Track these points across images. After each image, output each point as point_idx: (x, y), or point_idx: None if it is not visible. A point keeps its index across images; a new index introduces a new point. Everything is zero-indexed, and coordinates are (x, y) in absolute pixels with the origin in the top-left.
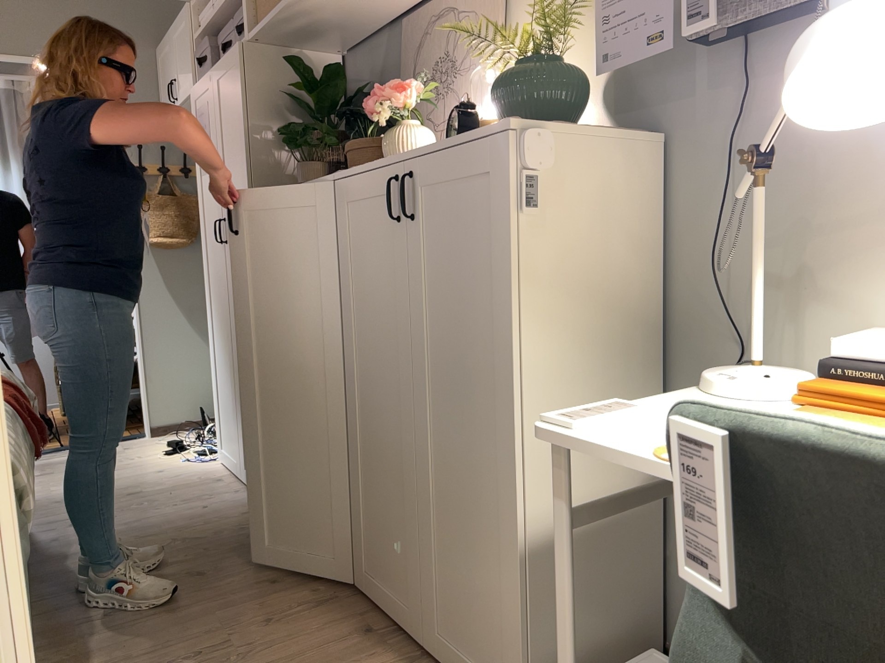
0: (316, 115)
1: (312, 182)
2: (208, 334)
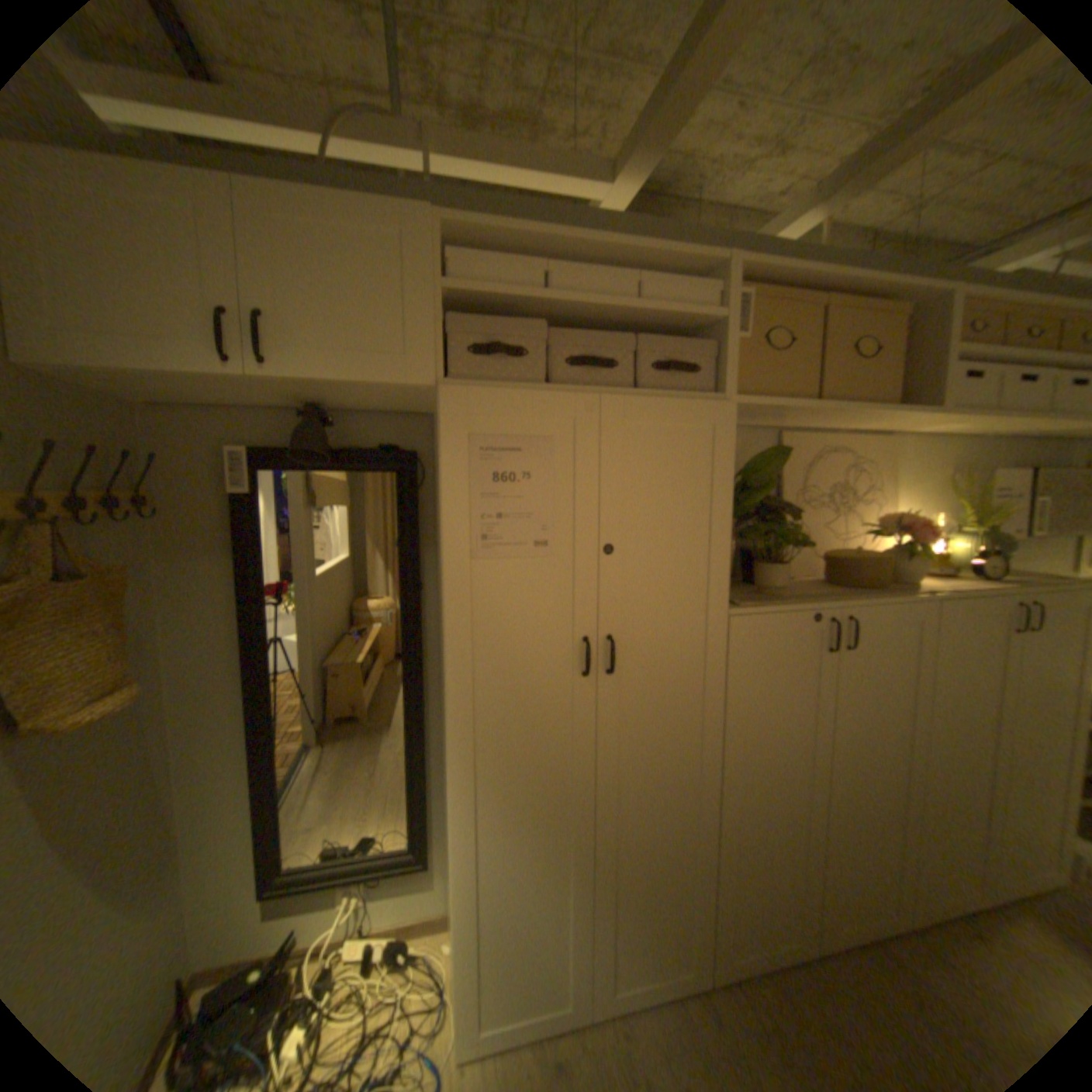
0: (742, 505)
1: (877, 596)
2: (451, 849)
